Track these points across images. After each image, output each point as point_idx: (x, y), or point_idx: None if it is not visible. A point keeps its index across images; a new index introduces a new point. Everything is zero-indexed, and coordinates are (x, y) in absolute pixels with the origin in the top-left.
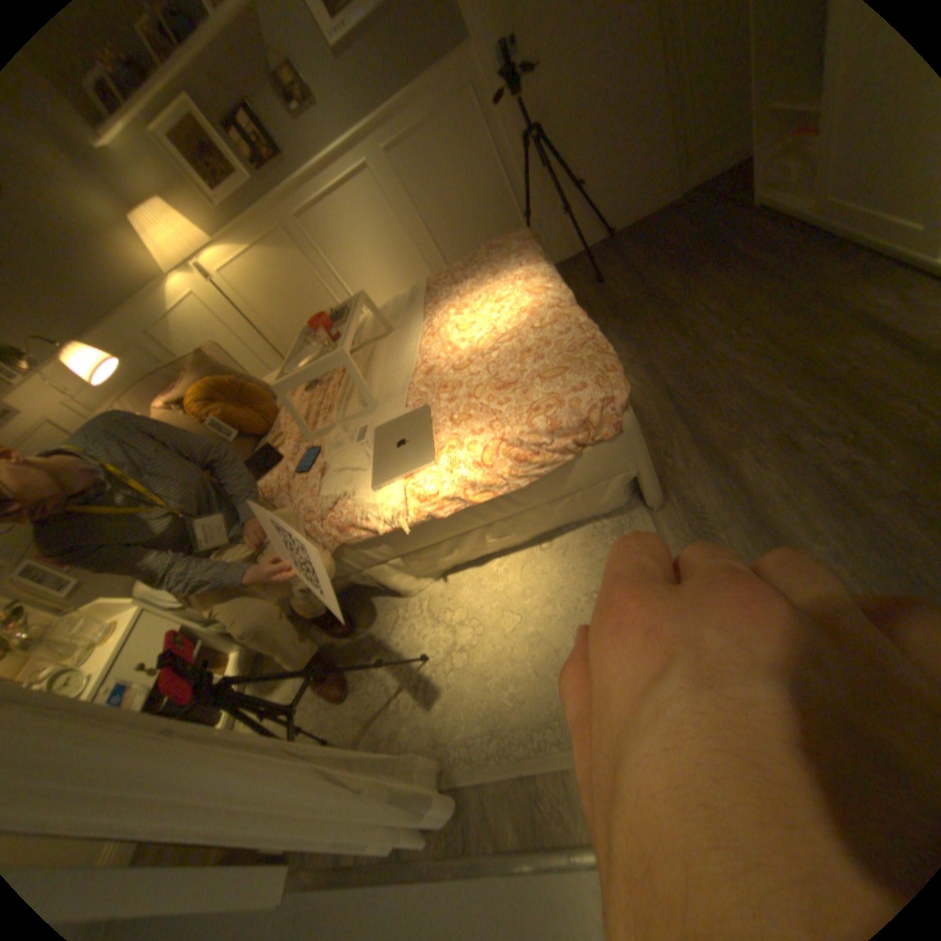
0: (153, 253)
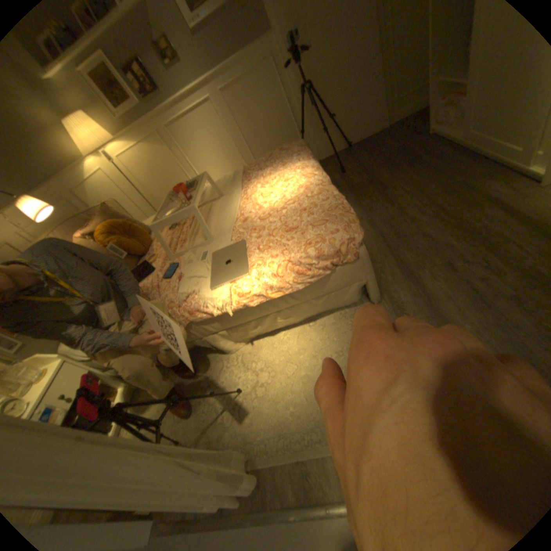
0: (77, 144)
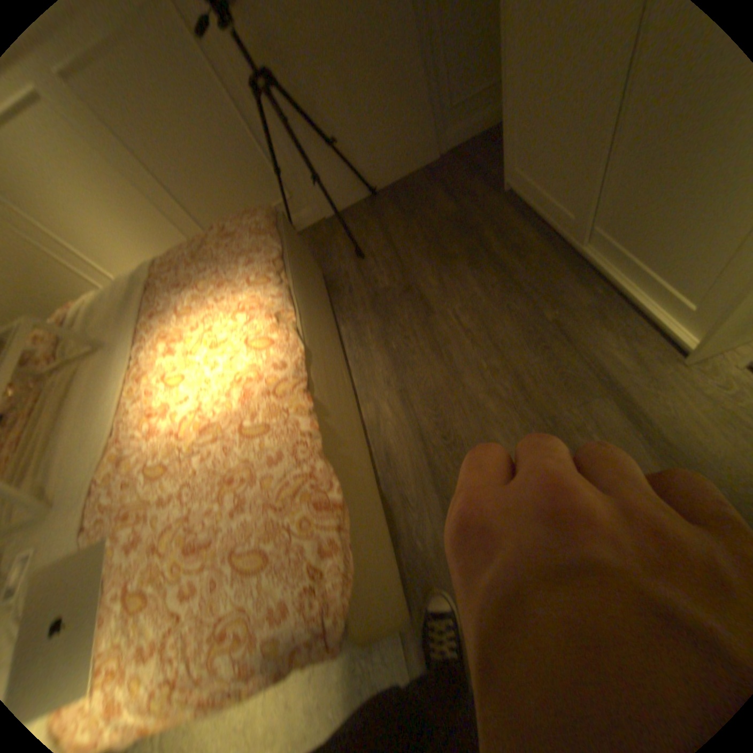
0: None
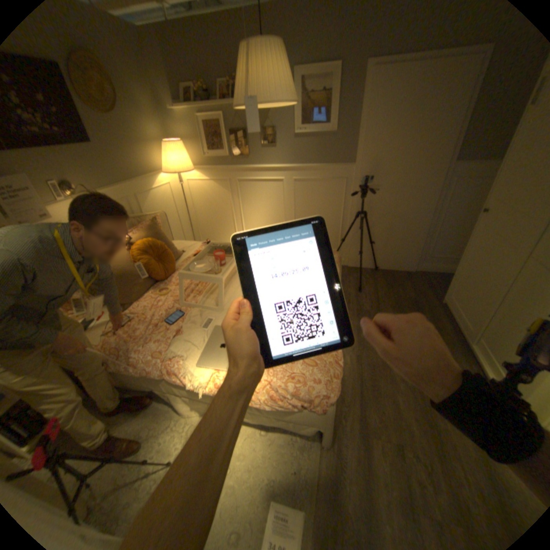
0: (163, 163)
